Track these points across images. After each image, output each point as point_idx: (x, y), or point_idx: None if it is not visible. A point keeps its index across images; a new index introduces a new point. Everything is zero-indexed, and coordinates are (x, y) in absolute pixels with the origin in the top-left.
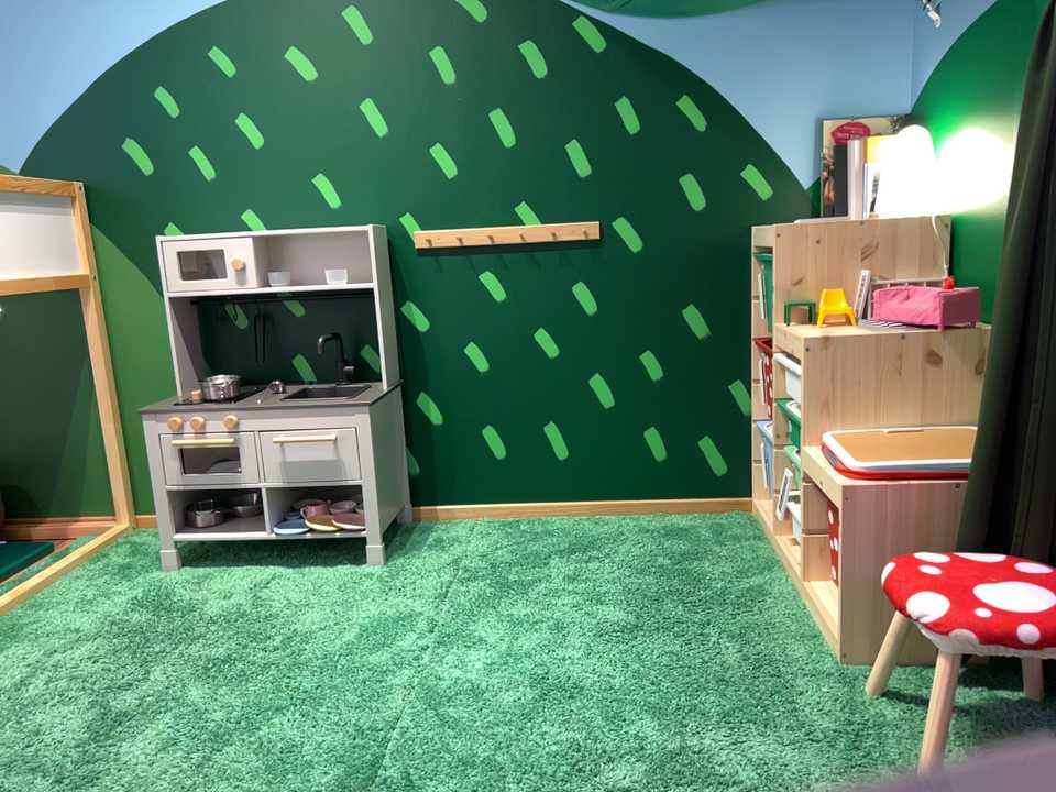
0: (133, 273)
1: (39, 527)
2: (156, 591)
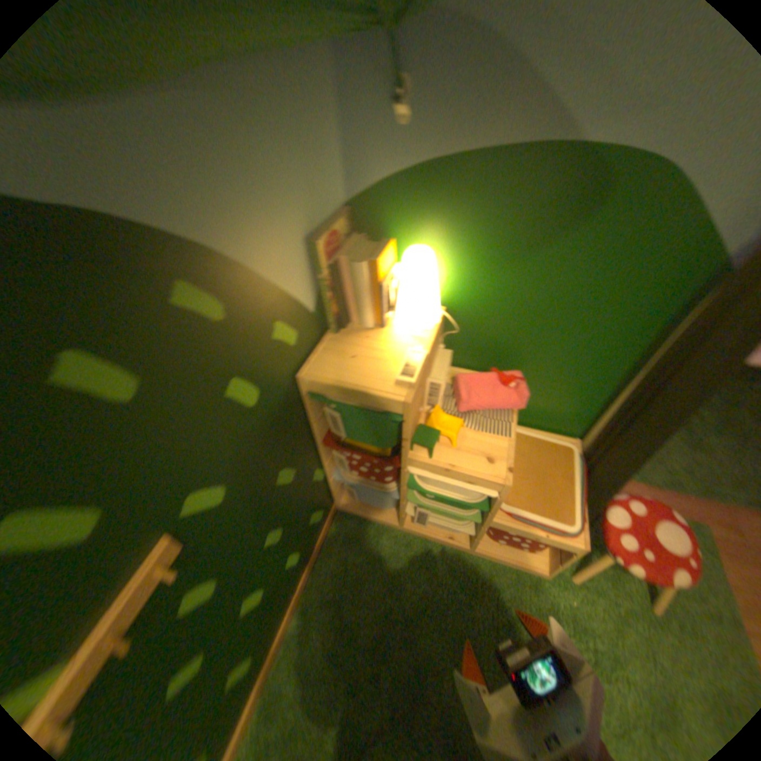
0: None
1: None
2: None
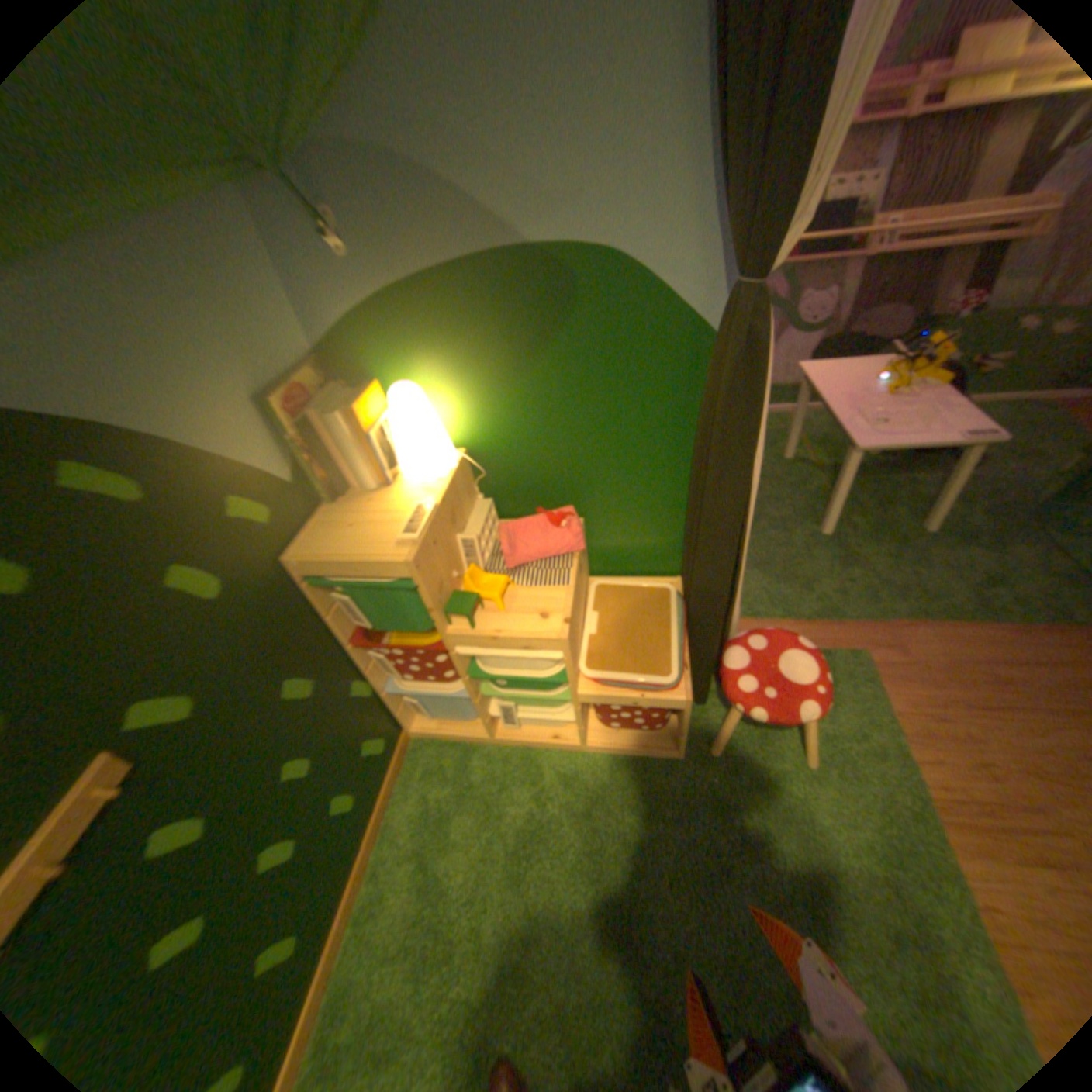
0: None
1: None
2: None
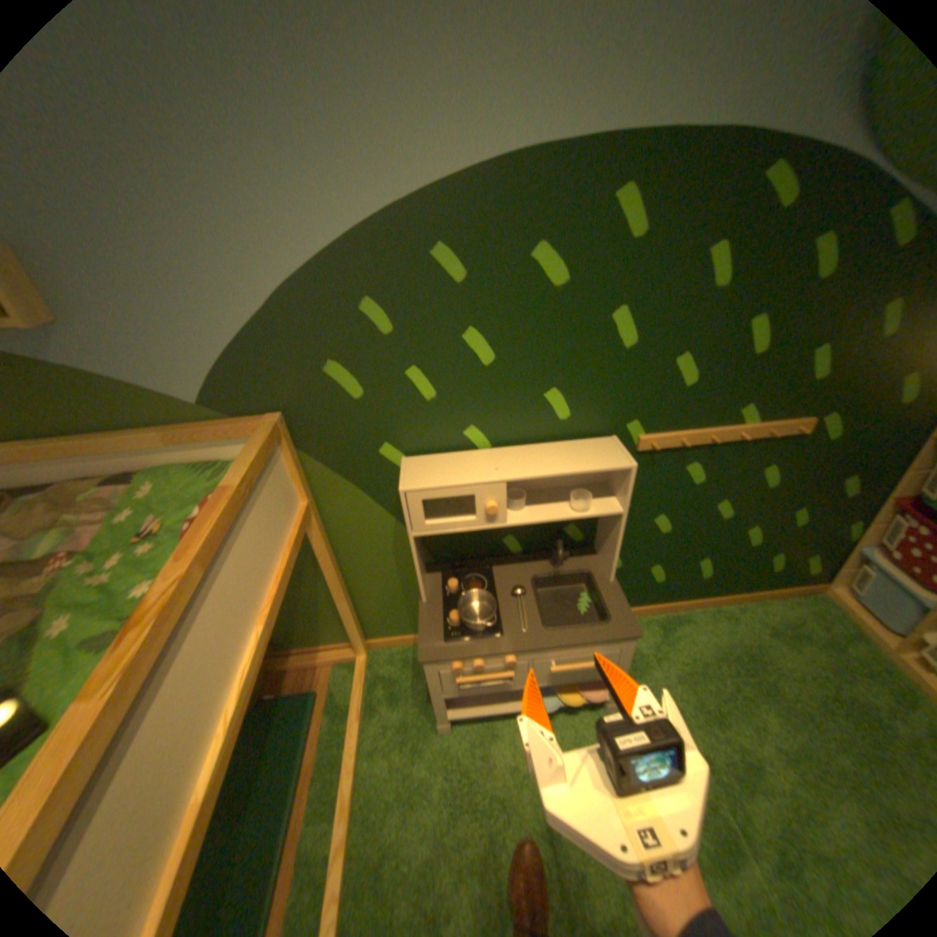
0: (350, 489)
1: (290, 665)
2: (454, 773)
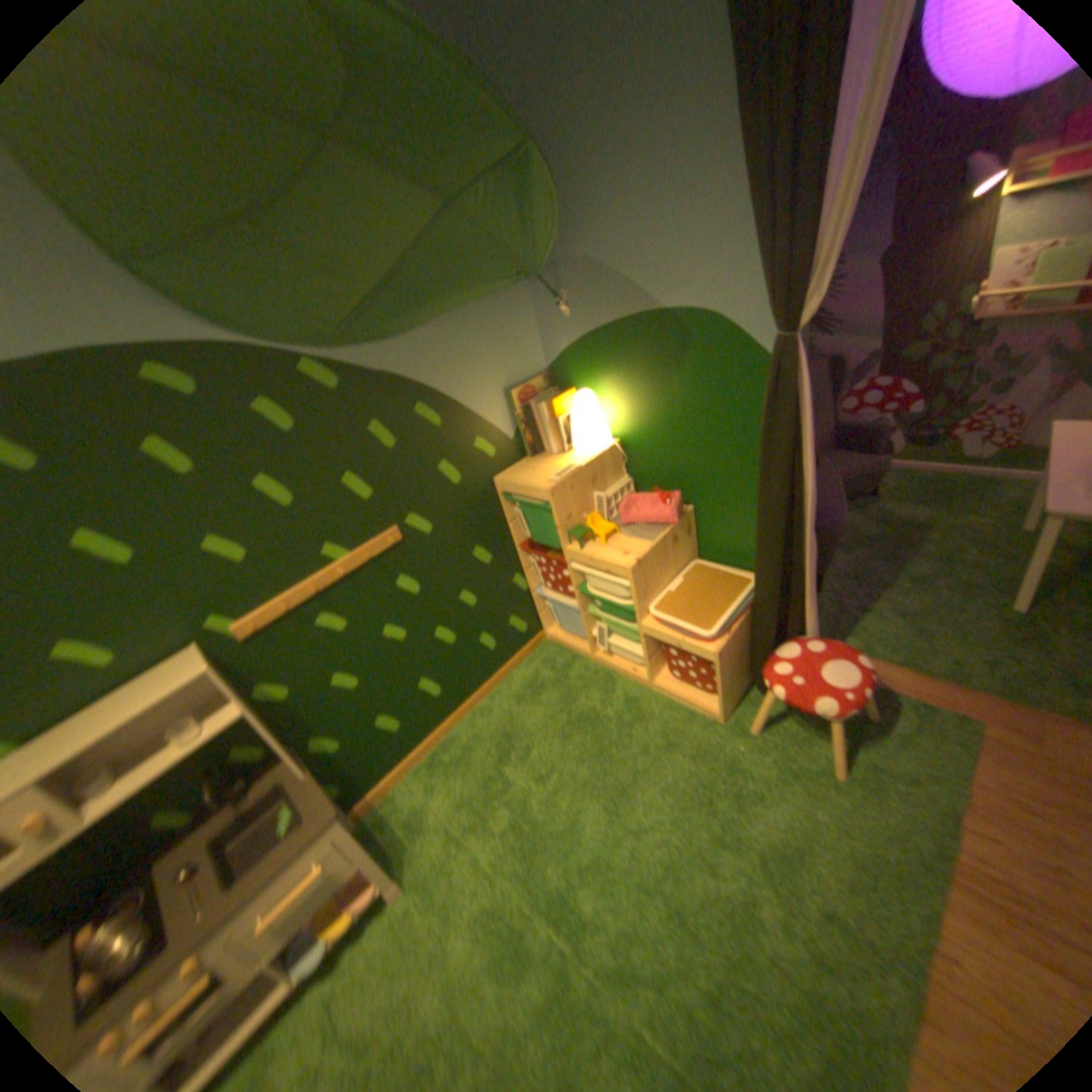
0: None
1: None
2: None
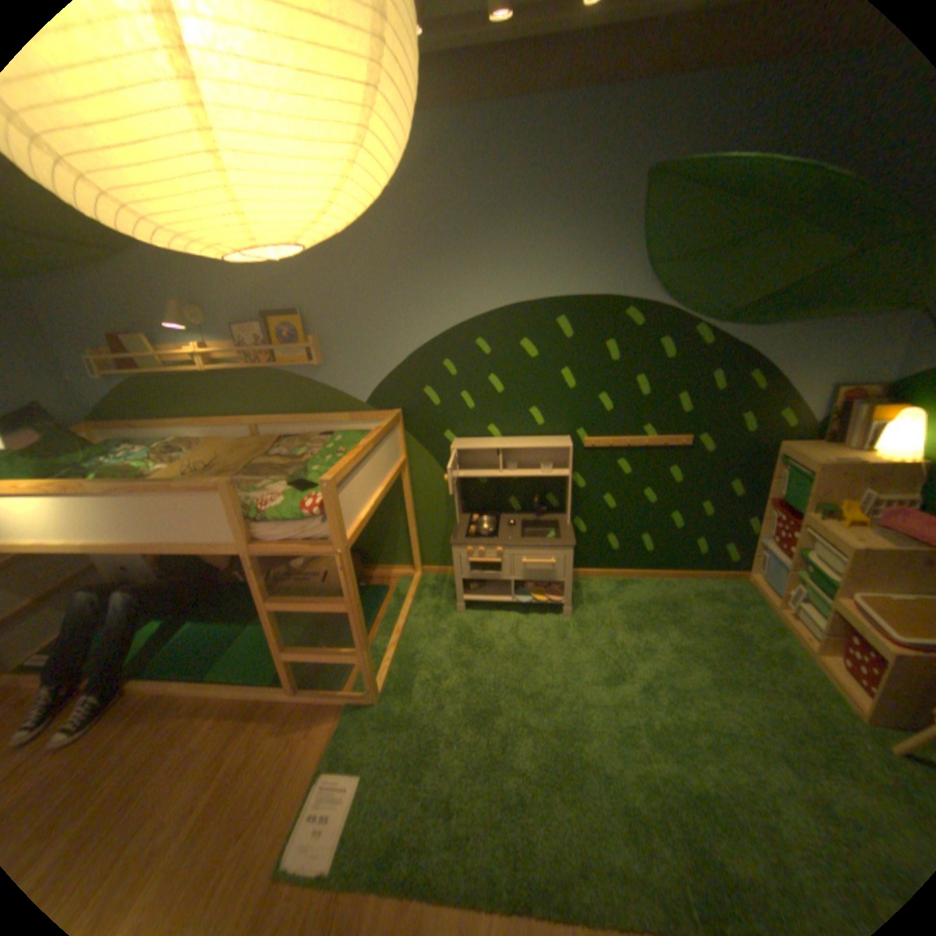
0: (426, 456)
1: (375, 573)
2: (462, 630)
